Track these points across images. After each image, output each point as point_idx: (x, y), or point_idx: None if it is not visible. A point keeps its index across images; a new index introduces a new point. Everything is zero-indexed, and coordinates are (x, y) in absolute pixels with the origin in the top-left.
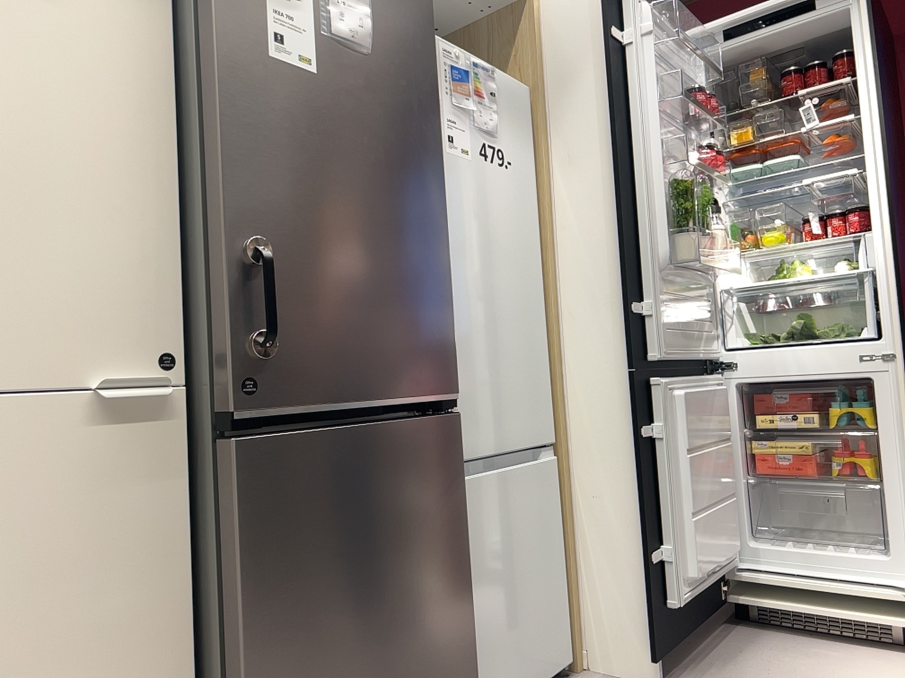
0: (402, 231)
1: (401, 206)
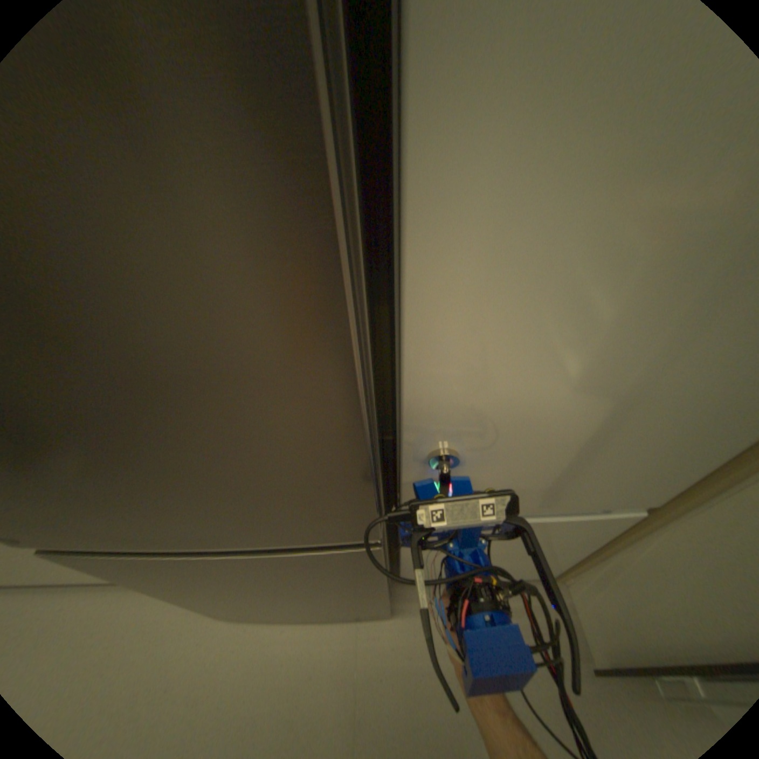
0: (127, 397)
1: (79, 340)
